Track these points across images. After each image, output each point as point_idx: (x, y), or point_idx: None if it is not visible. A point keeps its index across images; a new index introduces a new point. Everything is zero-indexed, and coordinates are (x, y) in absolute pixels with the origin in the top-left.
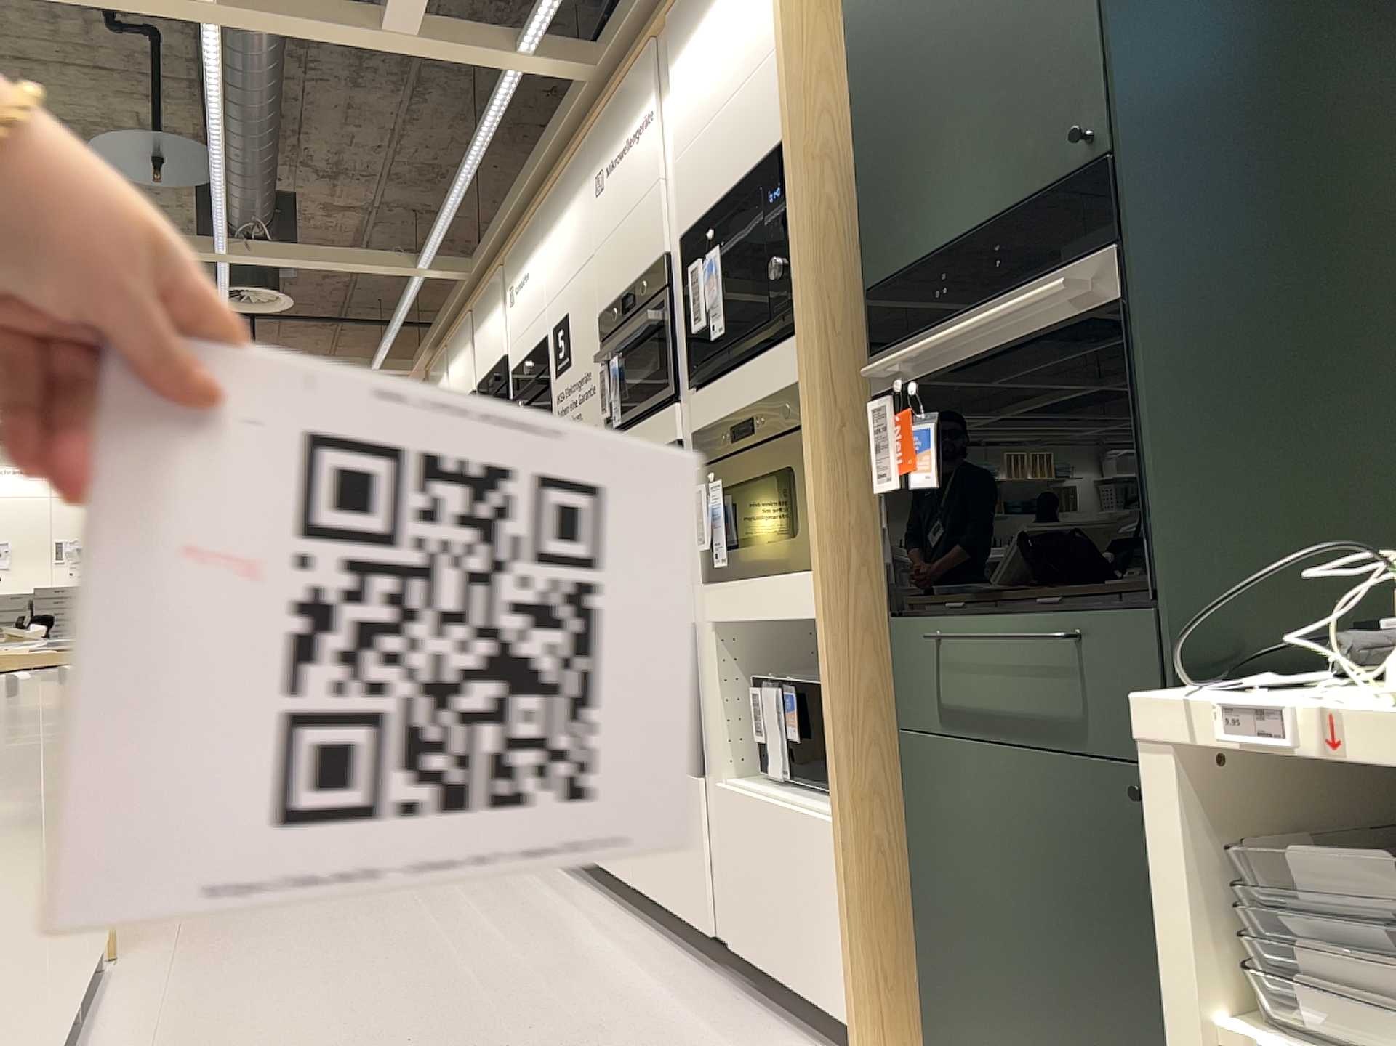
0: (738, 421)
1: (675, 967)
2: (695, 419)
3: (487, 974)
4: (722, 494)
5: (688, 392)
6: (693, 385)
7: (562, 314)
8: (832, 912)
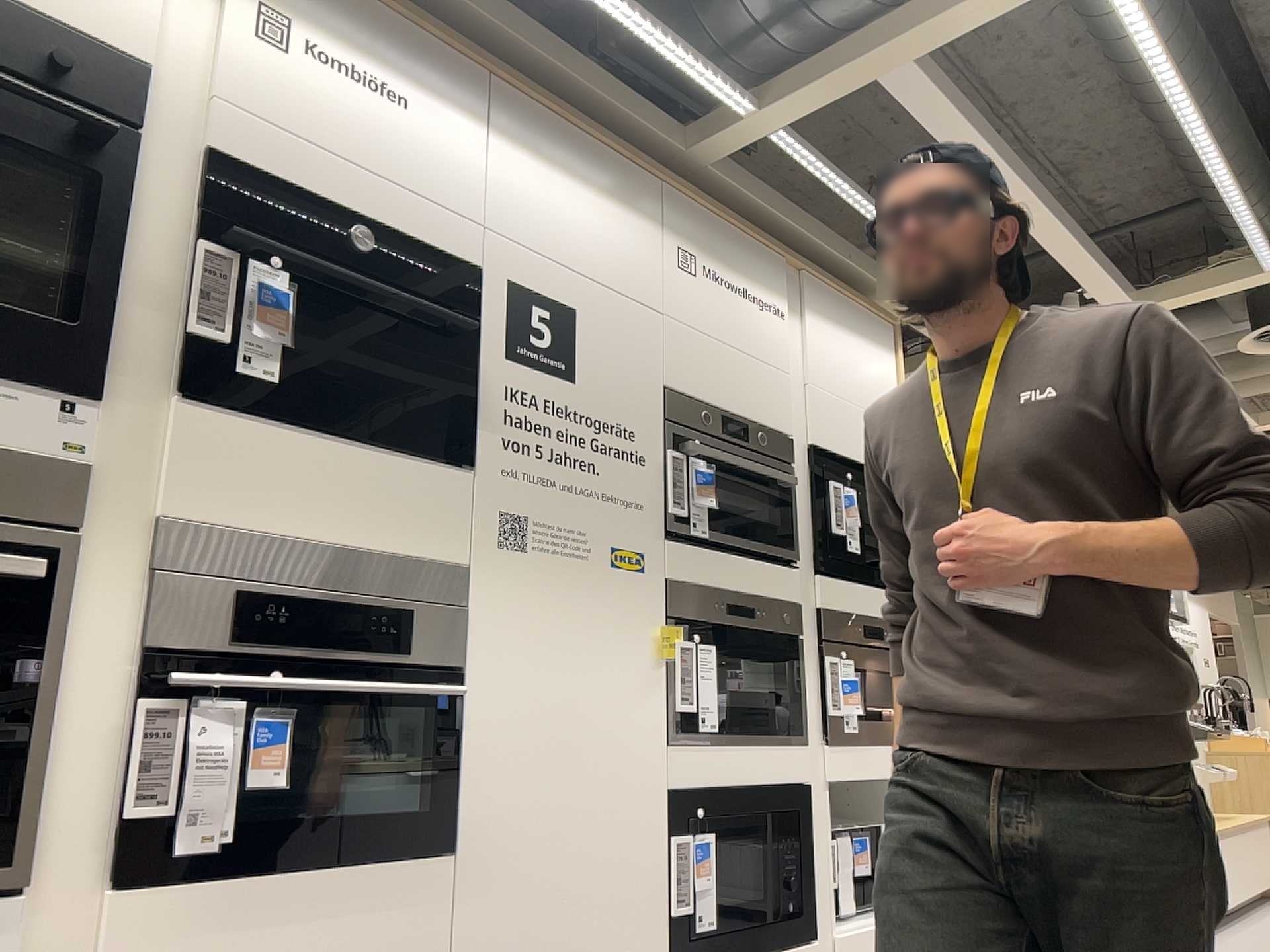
0: (864, 622)
1: None
2: (823, 597)
3: None
4: (858, 673)
5: (802, 566)
6: (822, 568)
7: (554, 292)
8: None
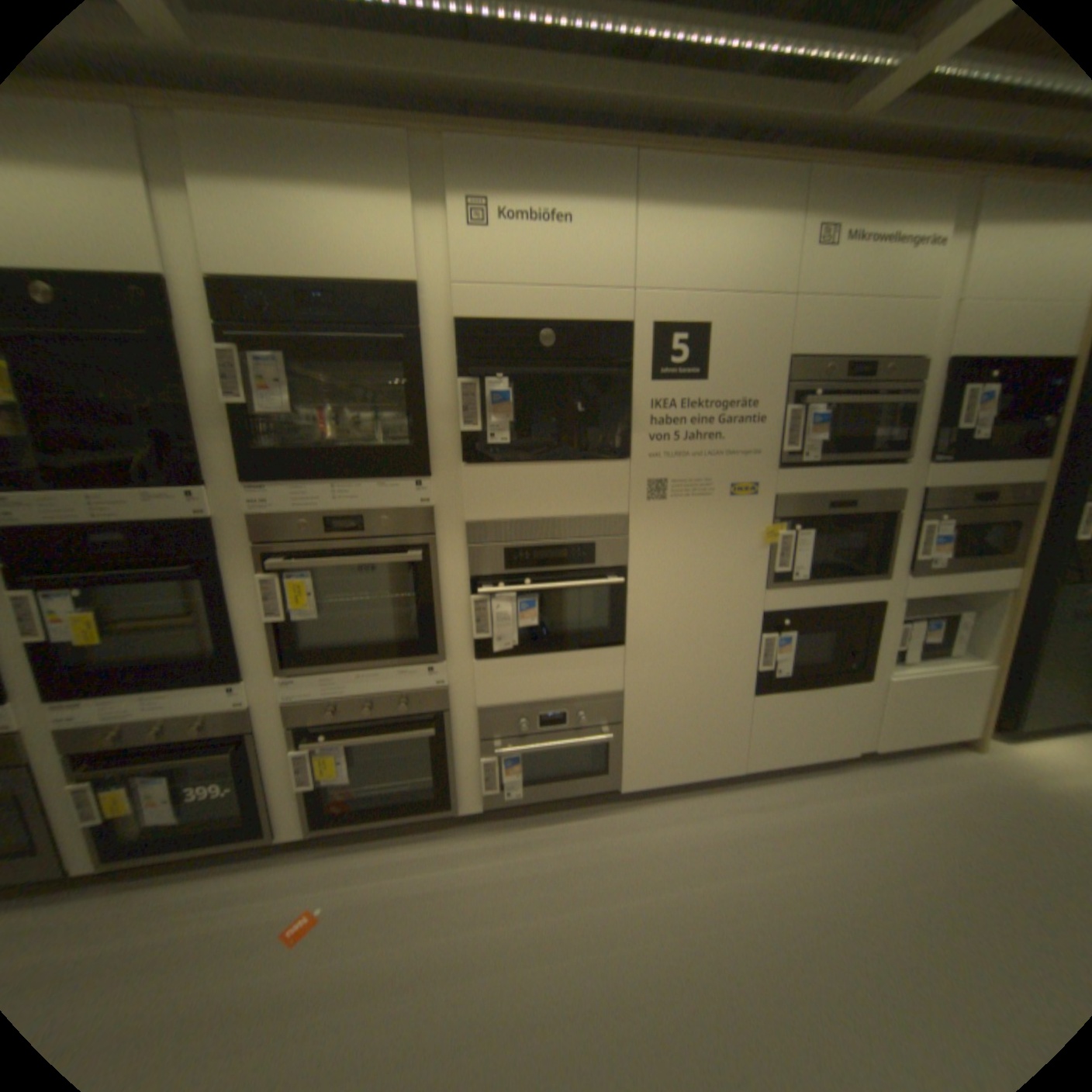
0: (978, 491)
1: (841, 787)
2: (933, 480)
3: (873, 885)
4: (957, 530)
5: (917, 460)
6: (938, 459)
7: (691, 318)
8: (978, 704)
